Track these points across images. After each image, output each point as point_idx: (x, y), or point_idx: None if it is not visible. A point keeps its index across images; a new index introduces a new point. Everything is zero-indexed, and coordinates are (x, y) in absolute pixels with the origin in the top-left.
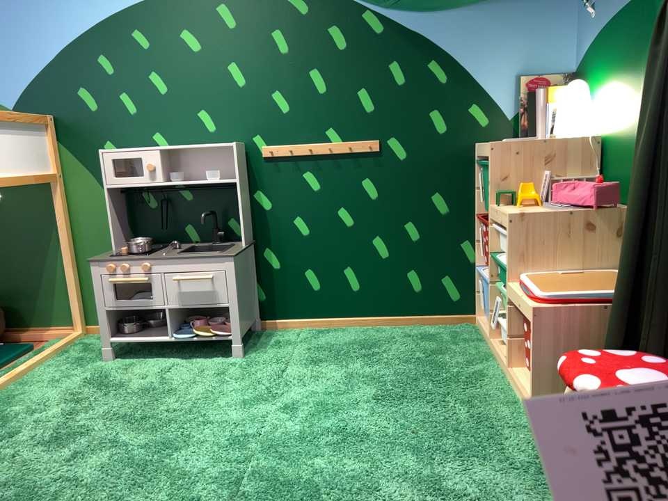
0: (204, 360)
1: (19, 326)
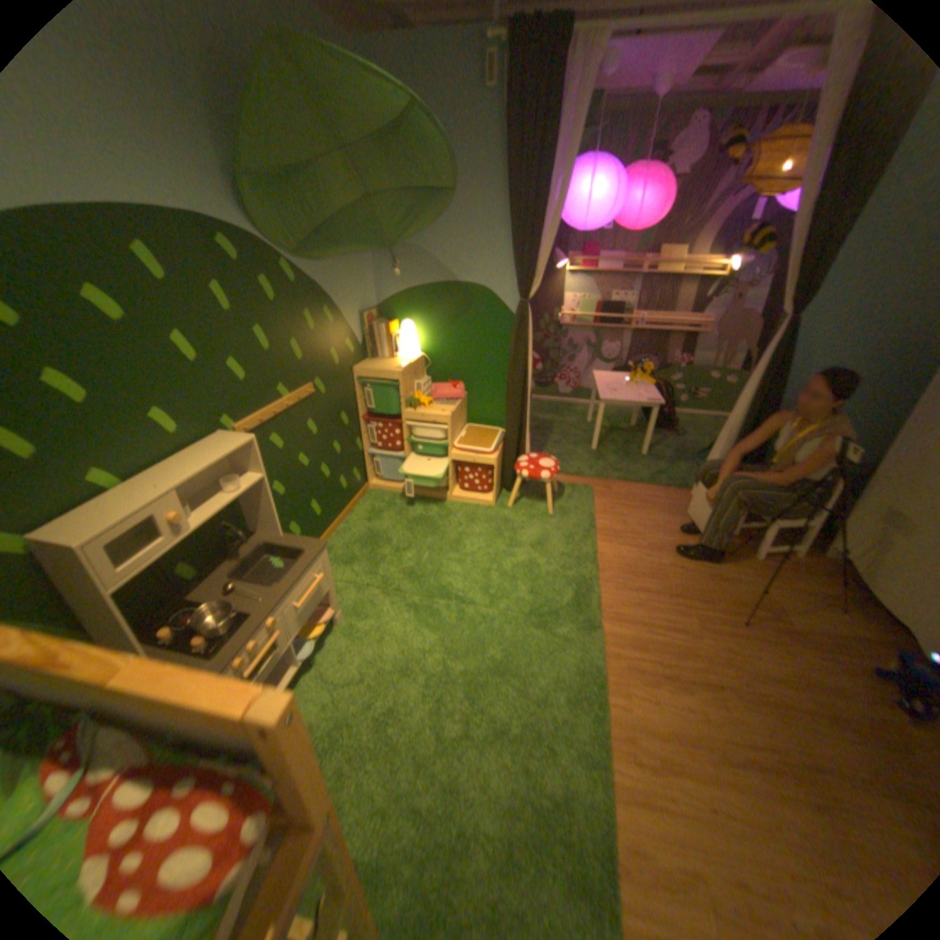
0: (320, 650)
1: None
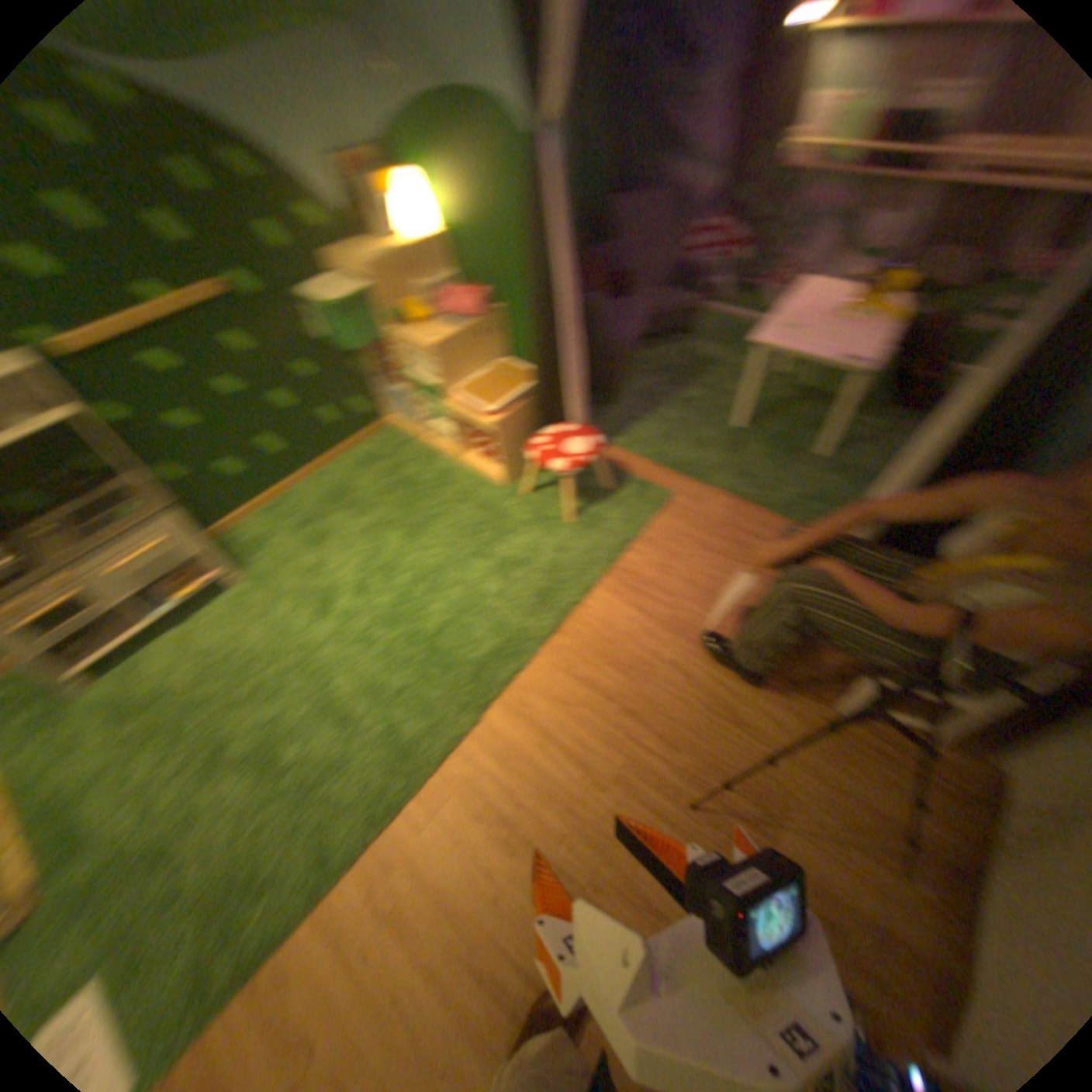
0: (197, 614)
1: None
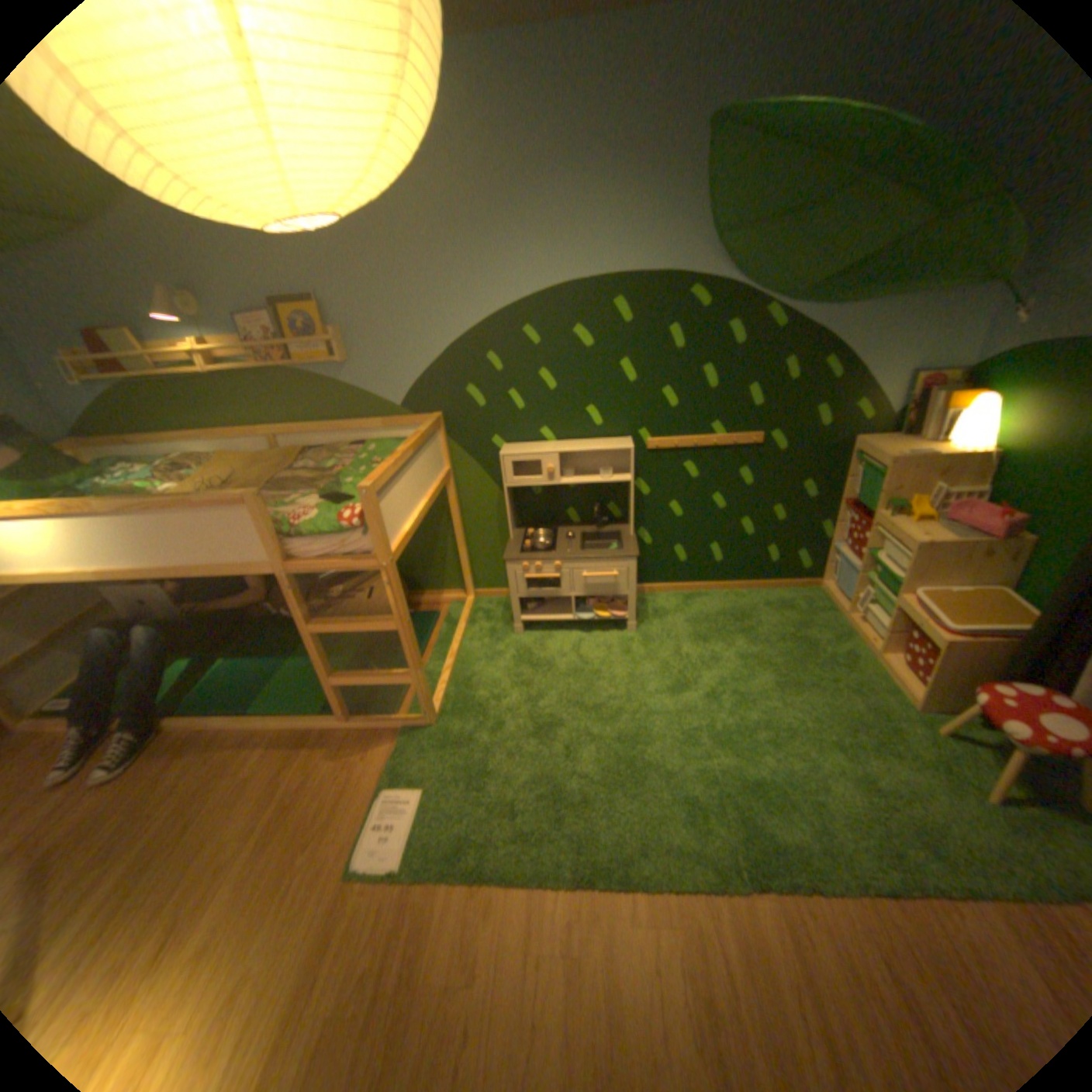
0: (601, 633)
1: (414, 592)
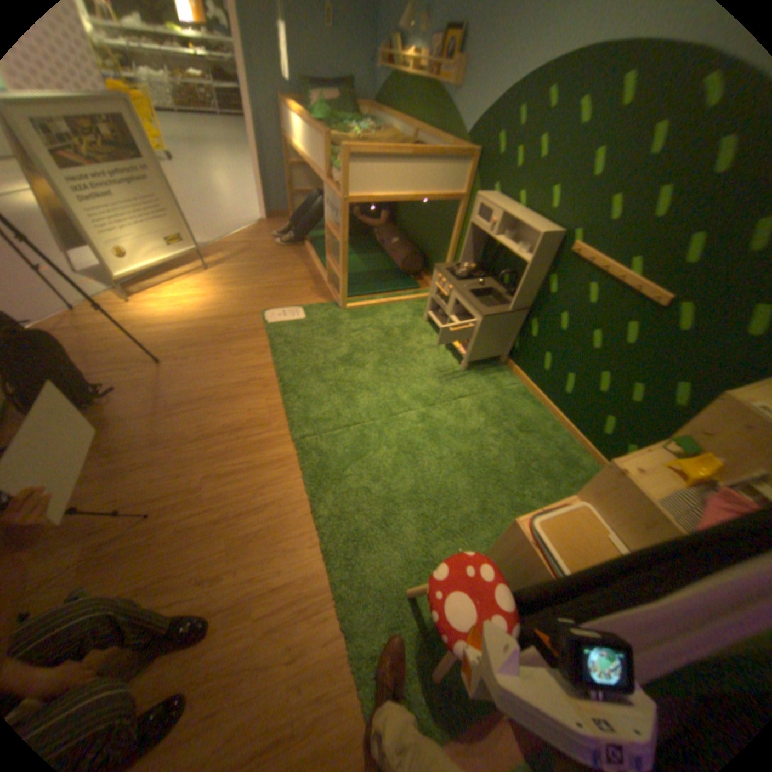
0: (450, 357)
1: (427, 272)
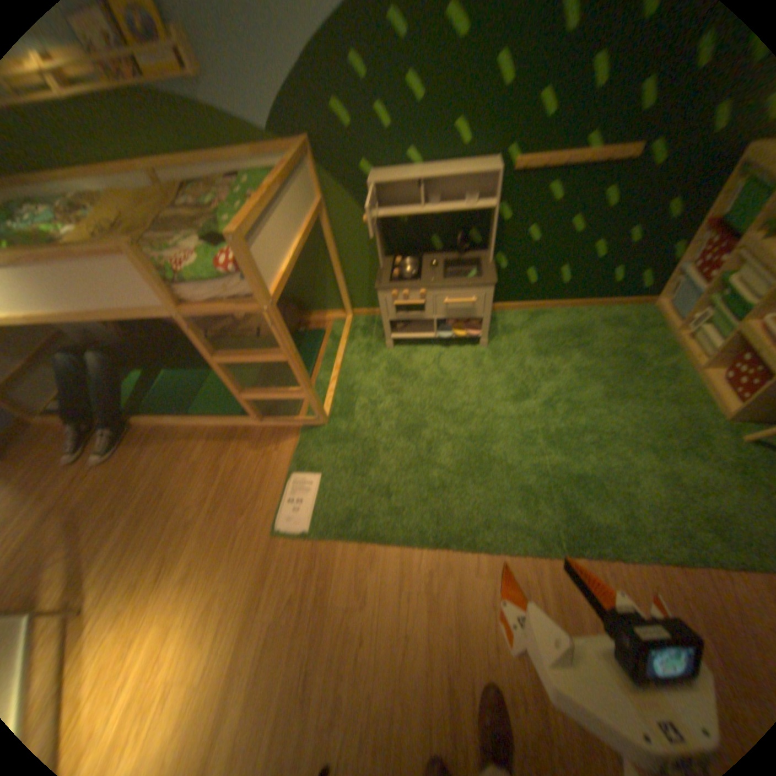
0: (458, 347)
1: (304, 311)
